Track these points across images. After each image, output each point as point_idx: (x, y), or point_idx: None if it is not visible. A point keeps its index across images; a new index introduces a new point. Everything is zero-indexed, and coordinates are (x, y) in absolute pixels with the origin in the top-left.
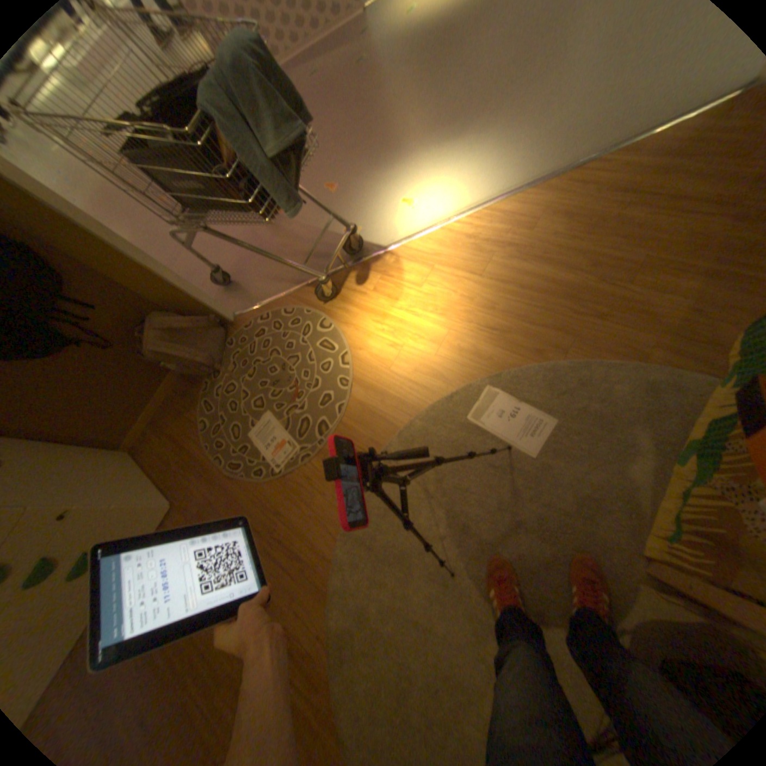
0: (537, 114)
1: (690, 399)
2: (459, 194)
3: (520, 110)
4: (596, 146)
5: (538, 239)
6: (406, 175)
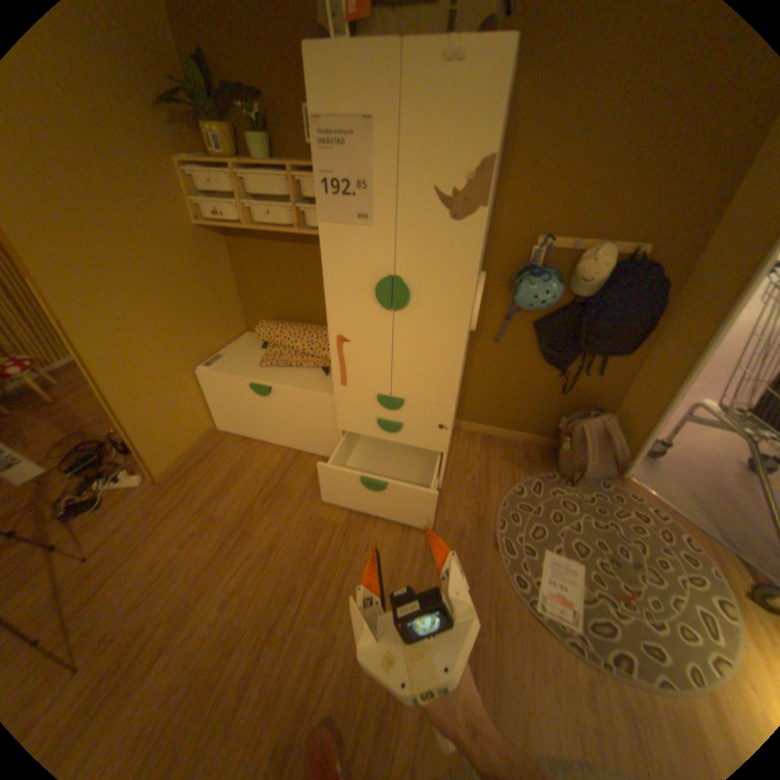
0: None
1: None
2: None
3: None
4: None
5: None
6: None
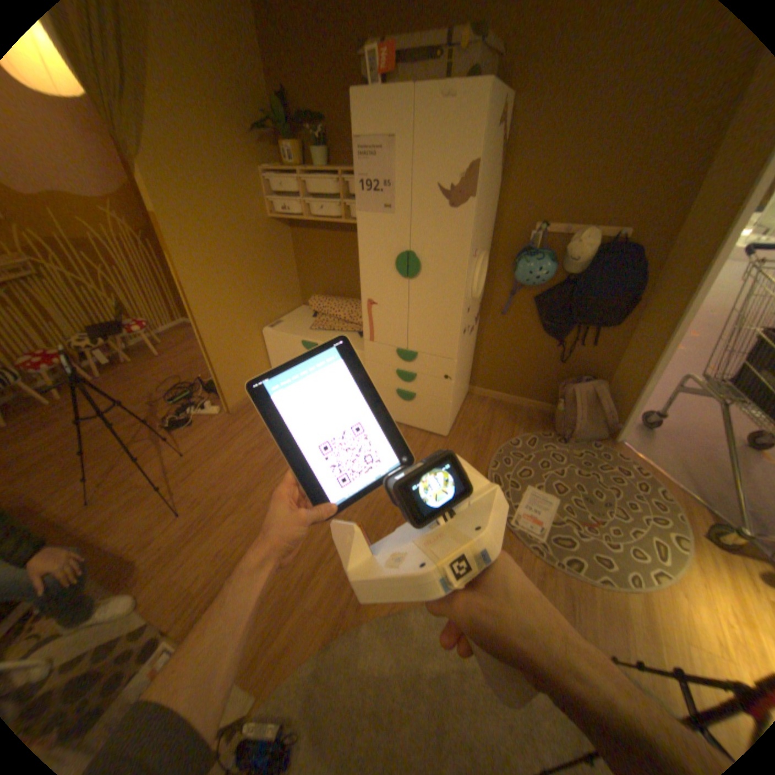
0: None
1: None
2: None
3: None
4: None
5: None
6: None
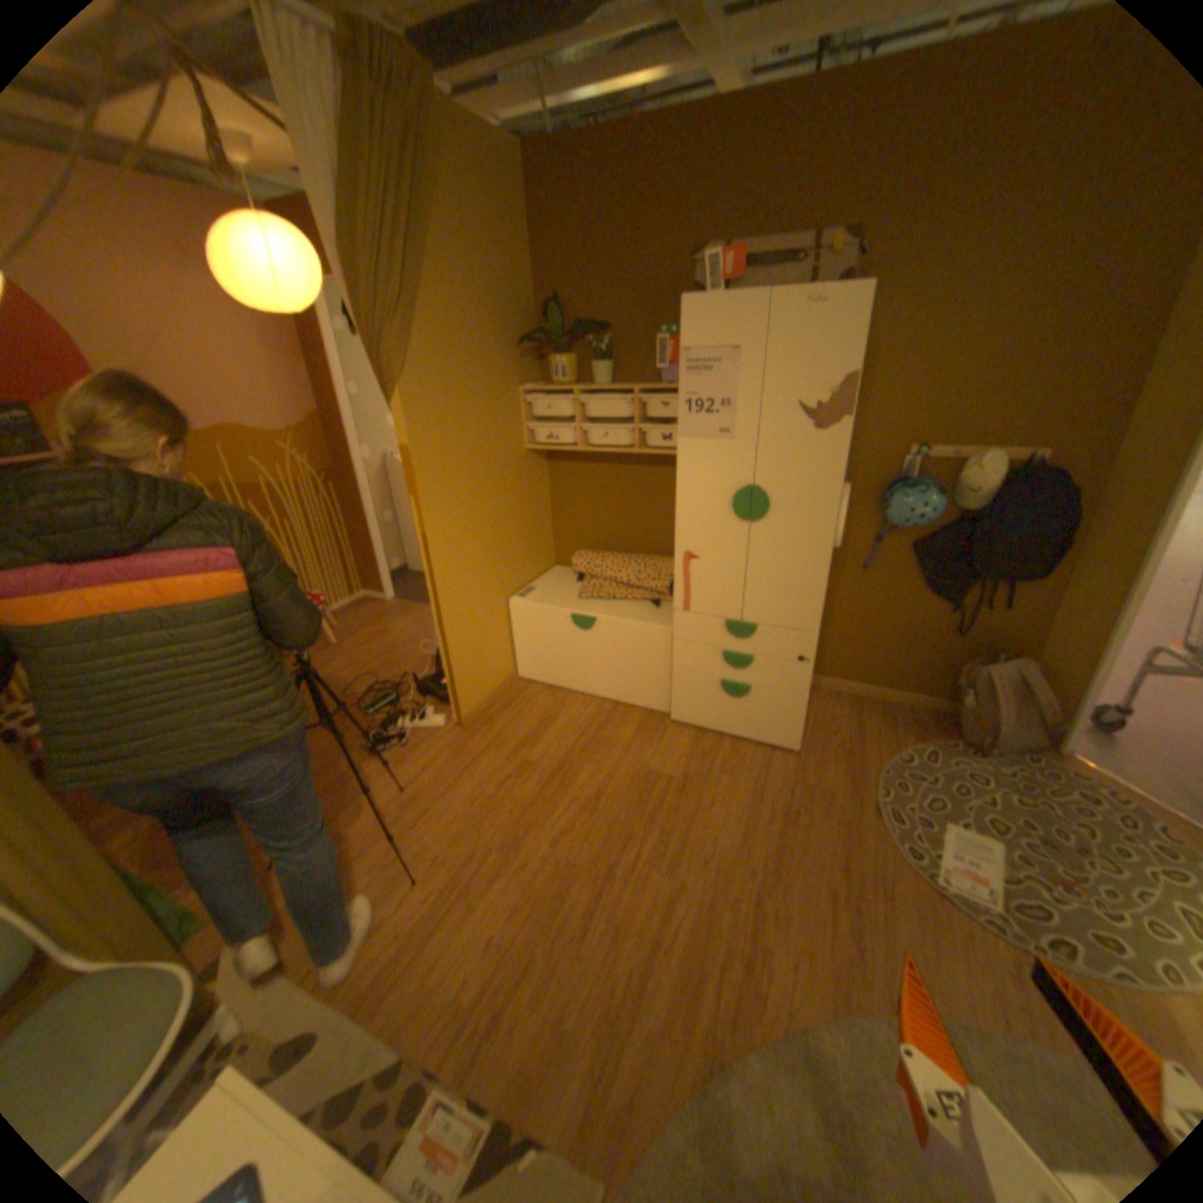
0: None
1: None
2: None
3: None
4: None
5: None
6: None
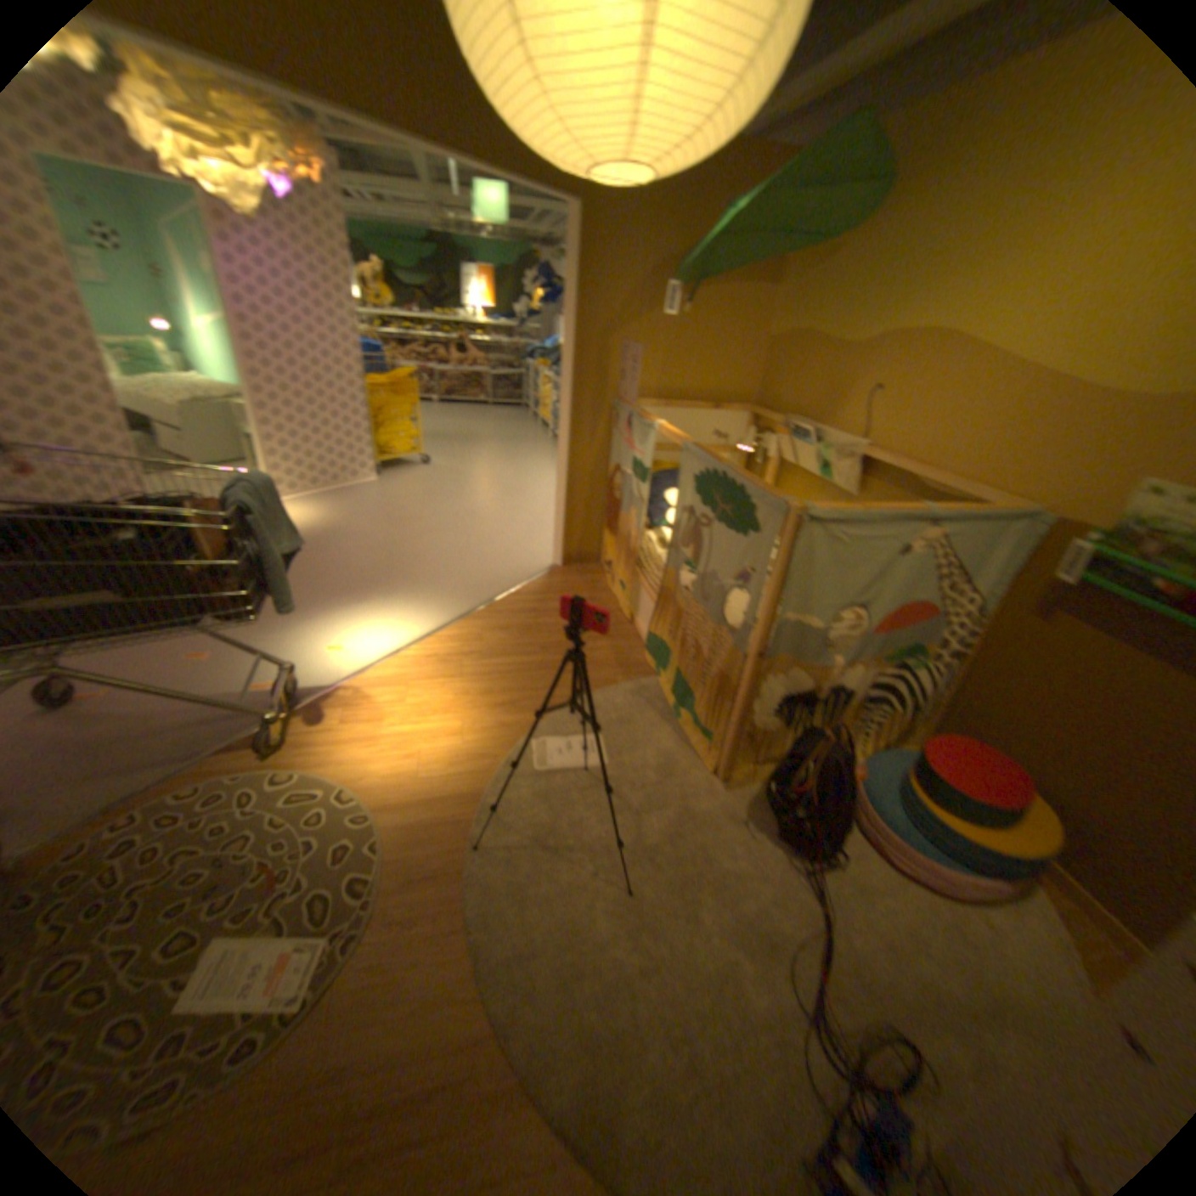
0: (428, 585)
1: (651, 691)
2: (392, 635)
3: (411, 584)
4: (488, 596)
5: (490, 646)
6: (315, 632)
